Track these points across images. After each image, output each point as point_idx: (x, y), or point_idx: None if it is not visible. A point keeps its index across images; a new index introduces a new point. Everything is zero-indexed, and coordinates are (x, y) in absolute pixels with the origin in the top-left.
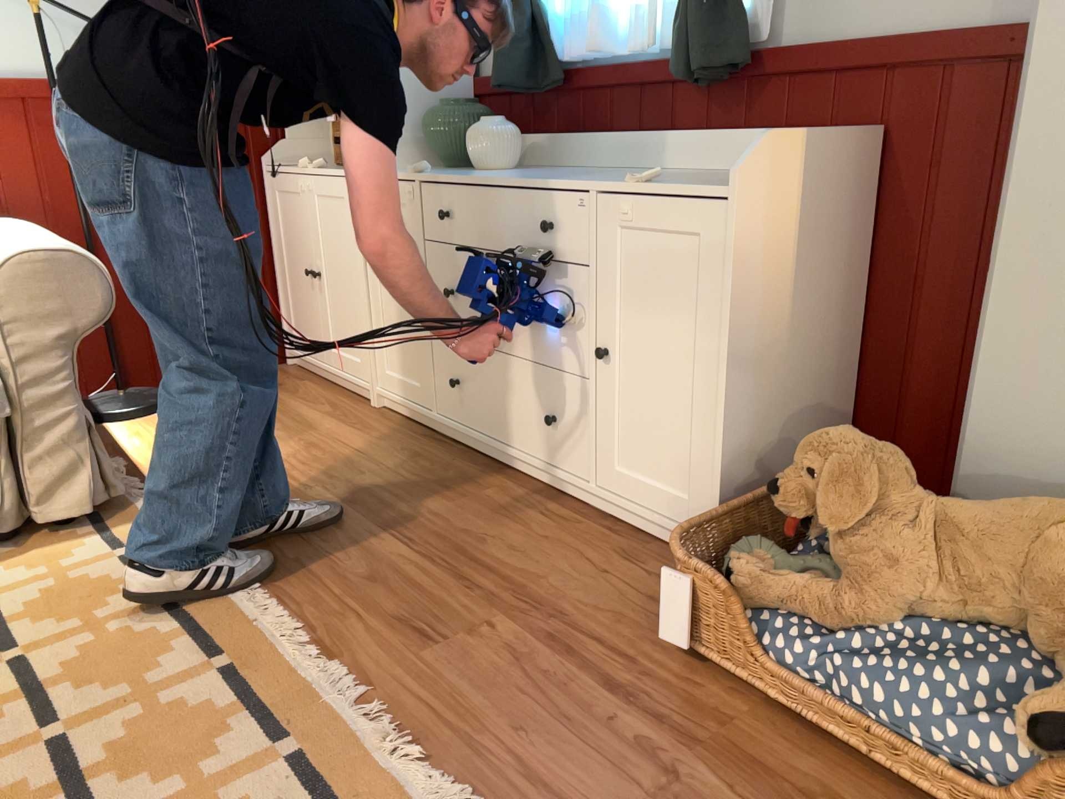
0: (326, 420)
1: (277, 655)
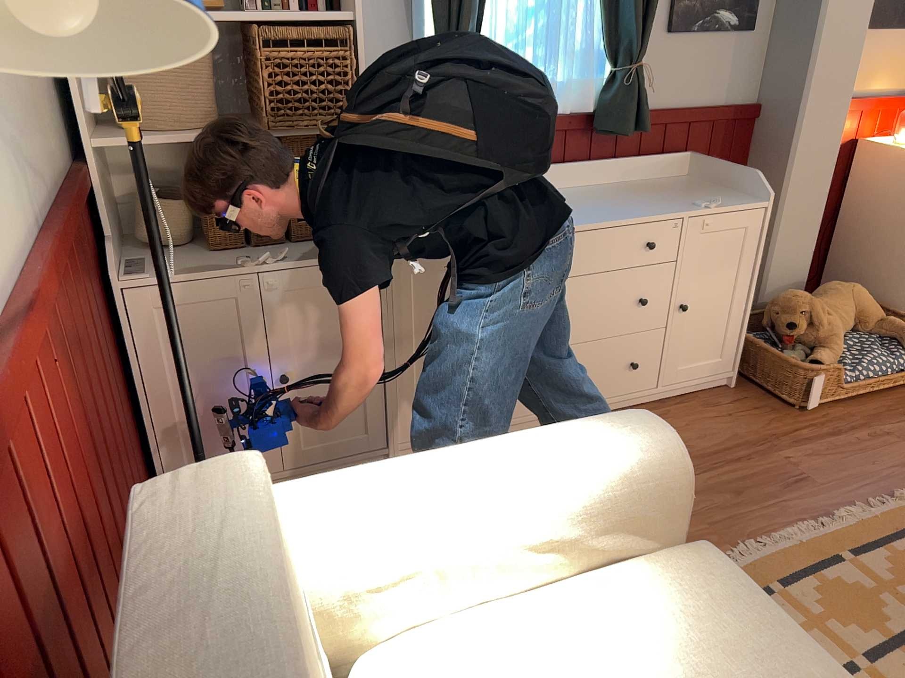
0: None
1: (834, 534)
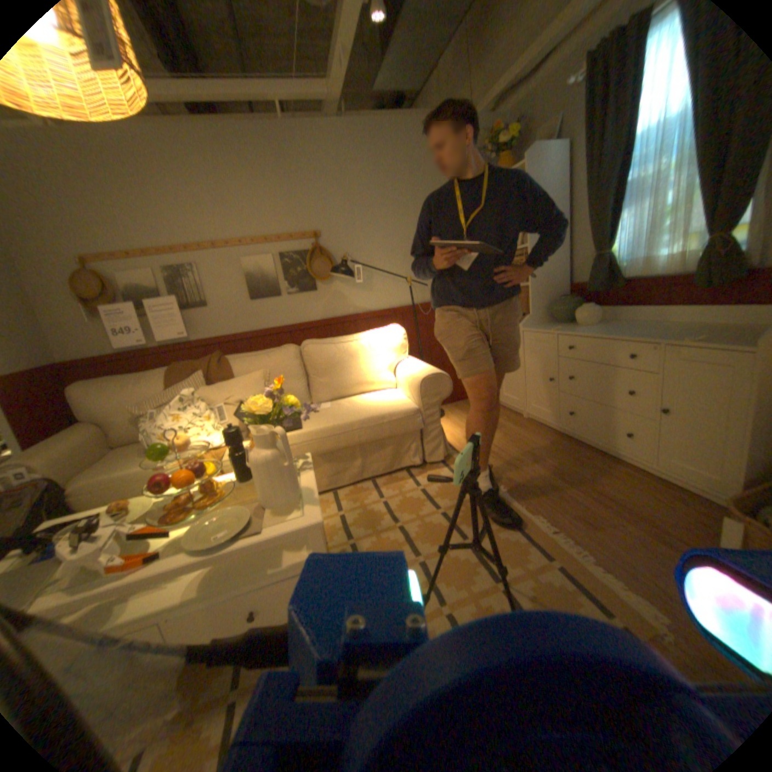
0: (508, 423)
1: (536, 526)
